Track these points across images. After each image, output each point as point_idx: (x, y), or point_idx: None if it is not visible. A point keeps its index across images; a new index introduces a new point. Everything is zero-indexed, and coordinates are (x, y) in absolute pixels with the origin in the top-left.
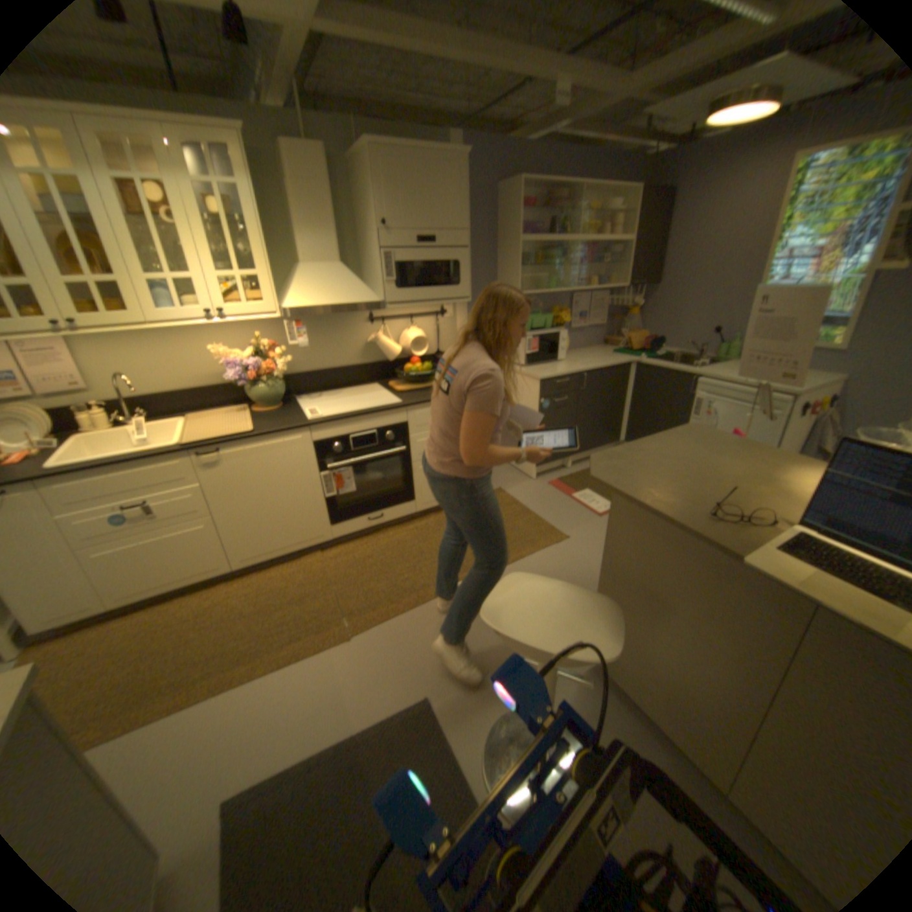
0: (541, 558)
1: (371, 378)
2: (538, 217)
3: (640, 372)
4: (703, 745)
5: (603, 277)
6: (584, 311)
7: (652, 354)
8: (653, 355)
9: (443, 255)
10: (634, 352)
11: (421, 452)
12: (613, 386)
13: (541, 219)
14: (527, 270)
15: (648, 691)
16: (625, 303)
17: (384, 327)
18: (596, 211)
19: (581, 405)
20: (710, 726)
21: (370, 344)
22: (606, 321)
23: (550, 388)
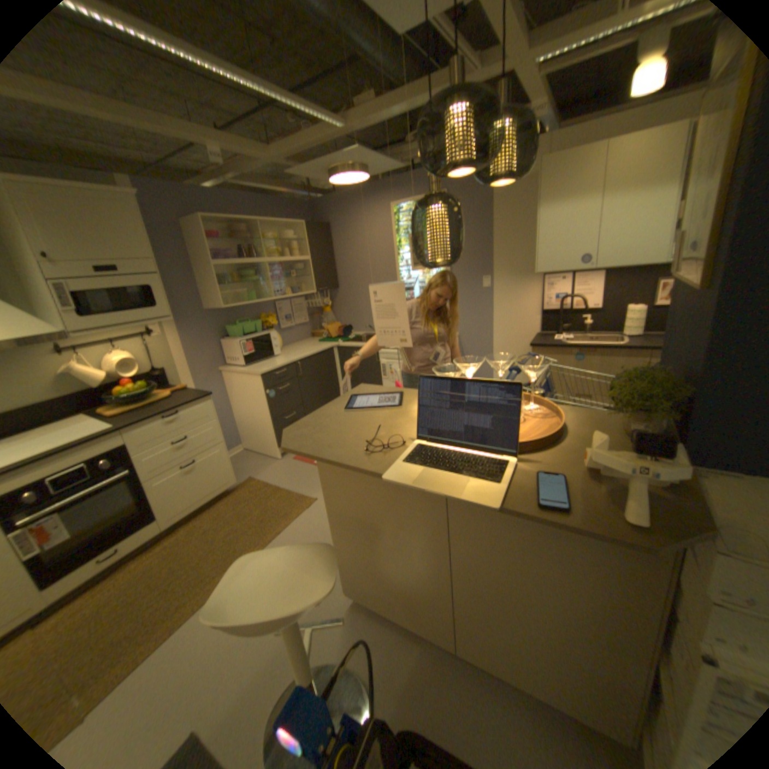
0: (295, 526)
1: (72, 409)
2: (226, 246)
3: (341, 354)
4: (429, 625)
5: (296, 288)
6: (288, 314)
7: (347, 339)
8: (347, 340)
9: (130, 281)
10: (334, 340)
11: (149, 470)
12: (324, 368)
13: (230, 247)
14: (228, 288)
15: (387, 603)
16: (319, 305)
17: (78, 355)
18: (276, 240)
19: (303, 387)
20: (428, 608)
21: (63, 375)
22: (308, 320)
23: (272, 380)
